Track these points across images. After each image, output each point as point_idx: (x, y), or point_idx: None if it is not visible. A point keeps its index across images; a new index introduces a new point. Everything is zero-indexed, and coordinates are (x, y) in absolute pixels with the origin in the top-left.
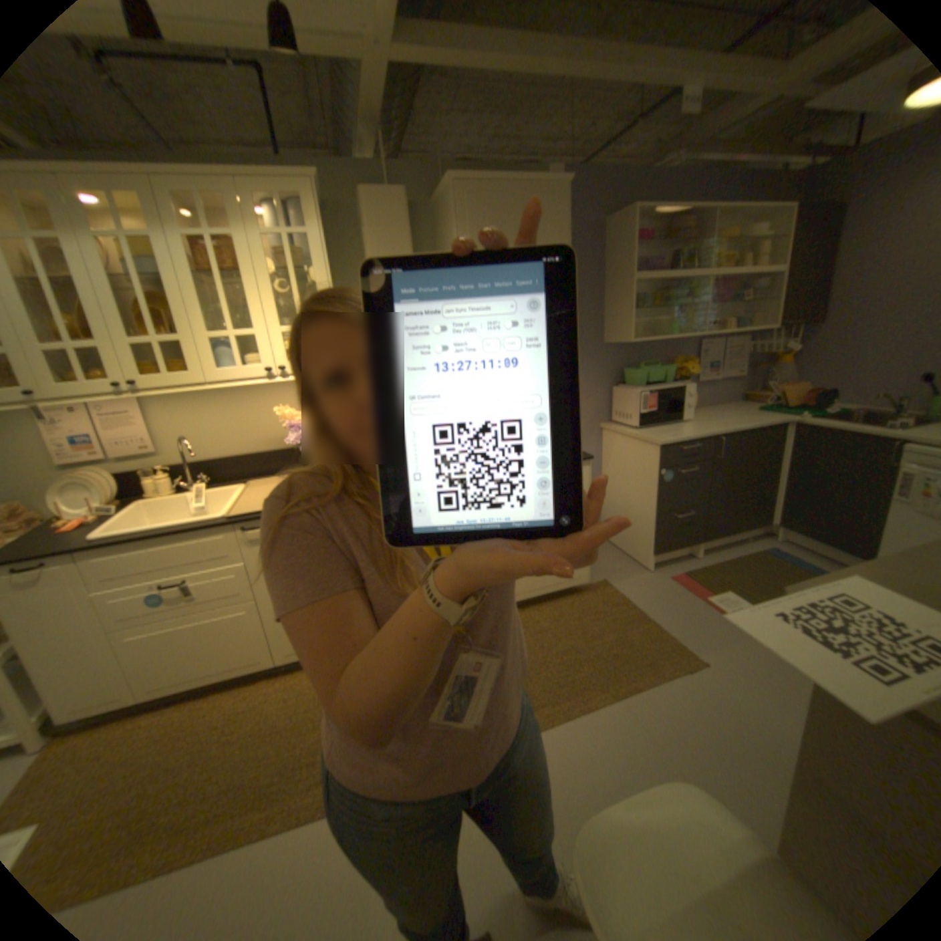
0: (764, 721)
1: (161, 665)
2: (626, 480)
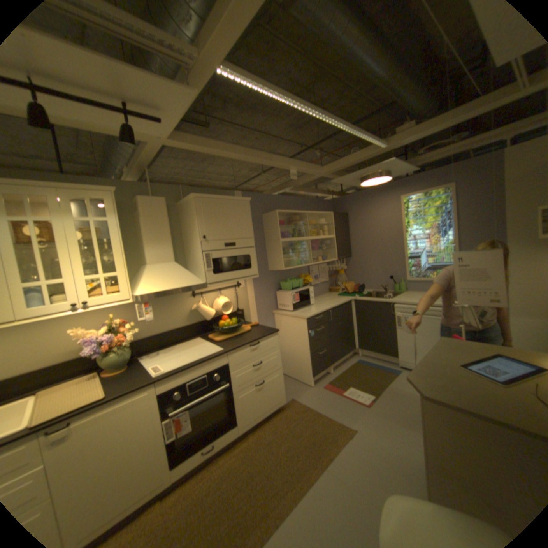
0: (389, 452)
1: None
2: (291, 339)
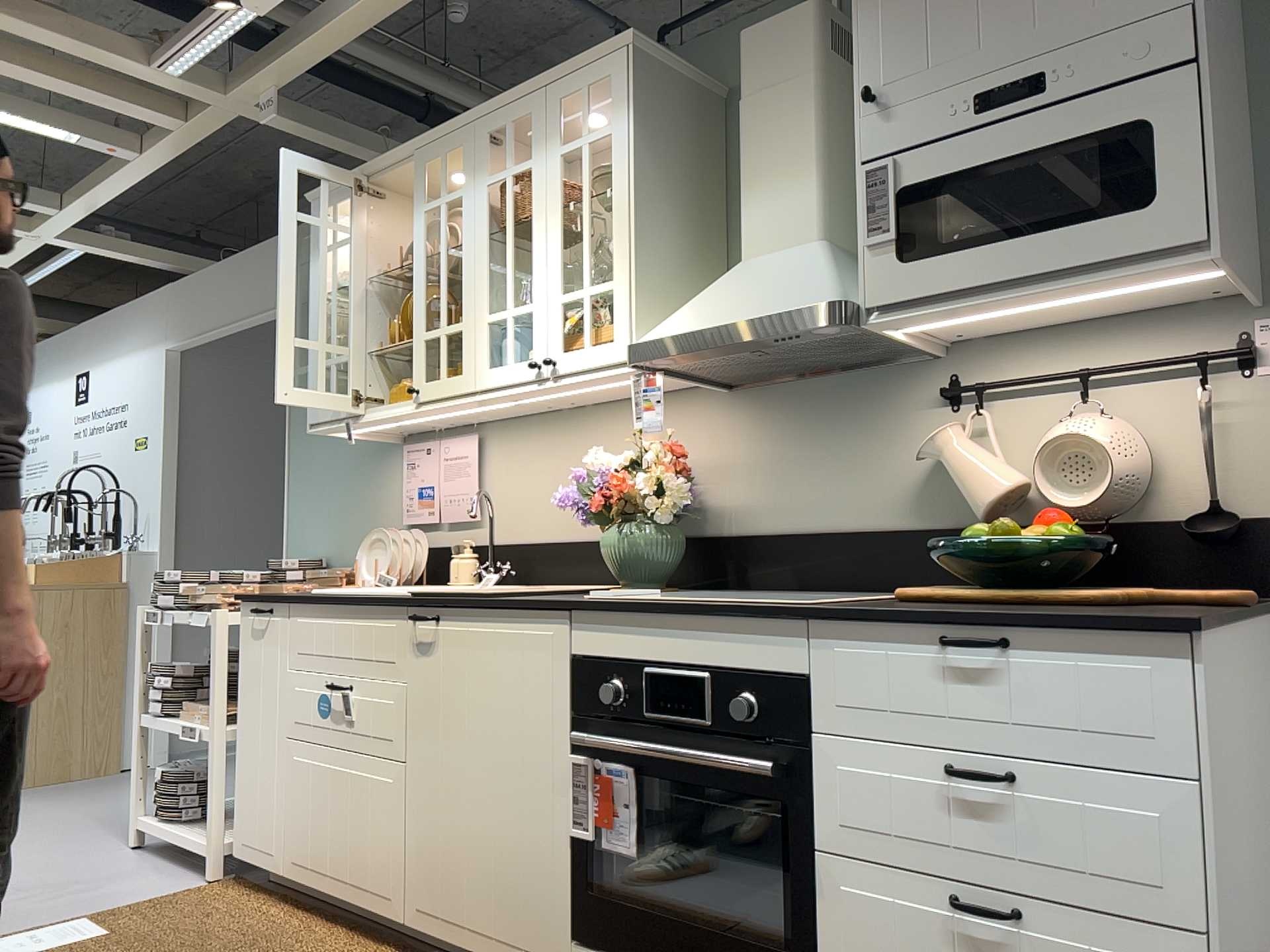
0: None
1: (308, 822)
2: None
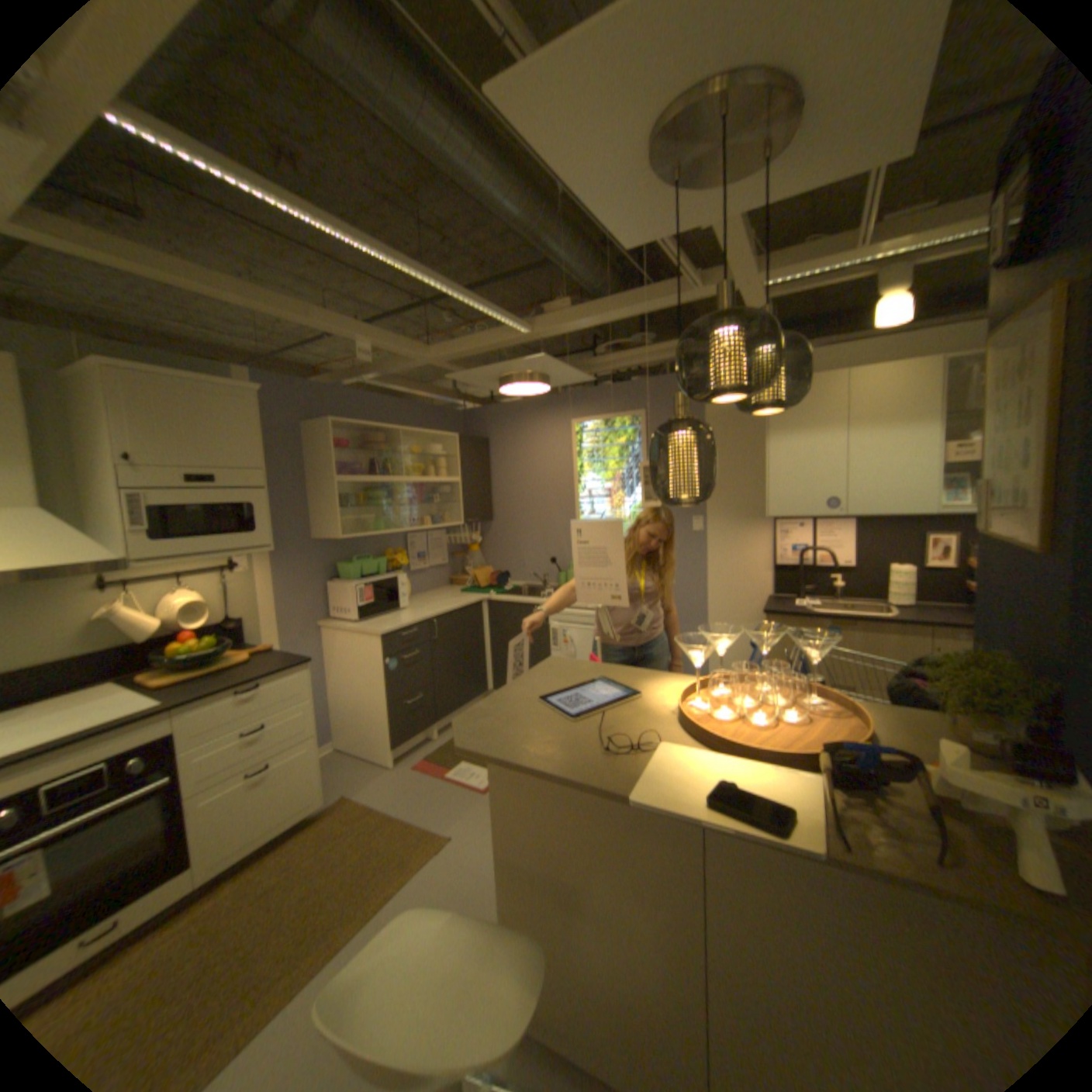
0: None
1: None
2: (352, 677)
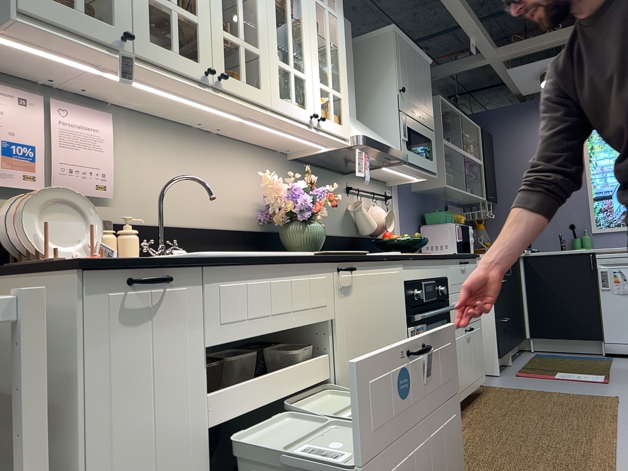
0: None
1: None
2: None
